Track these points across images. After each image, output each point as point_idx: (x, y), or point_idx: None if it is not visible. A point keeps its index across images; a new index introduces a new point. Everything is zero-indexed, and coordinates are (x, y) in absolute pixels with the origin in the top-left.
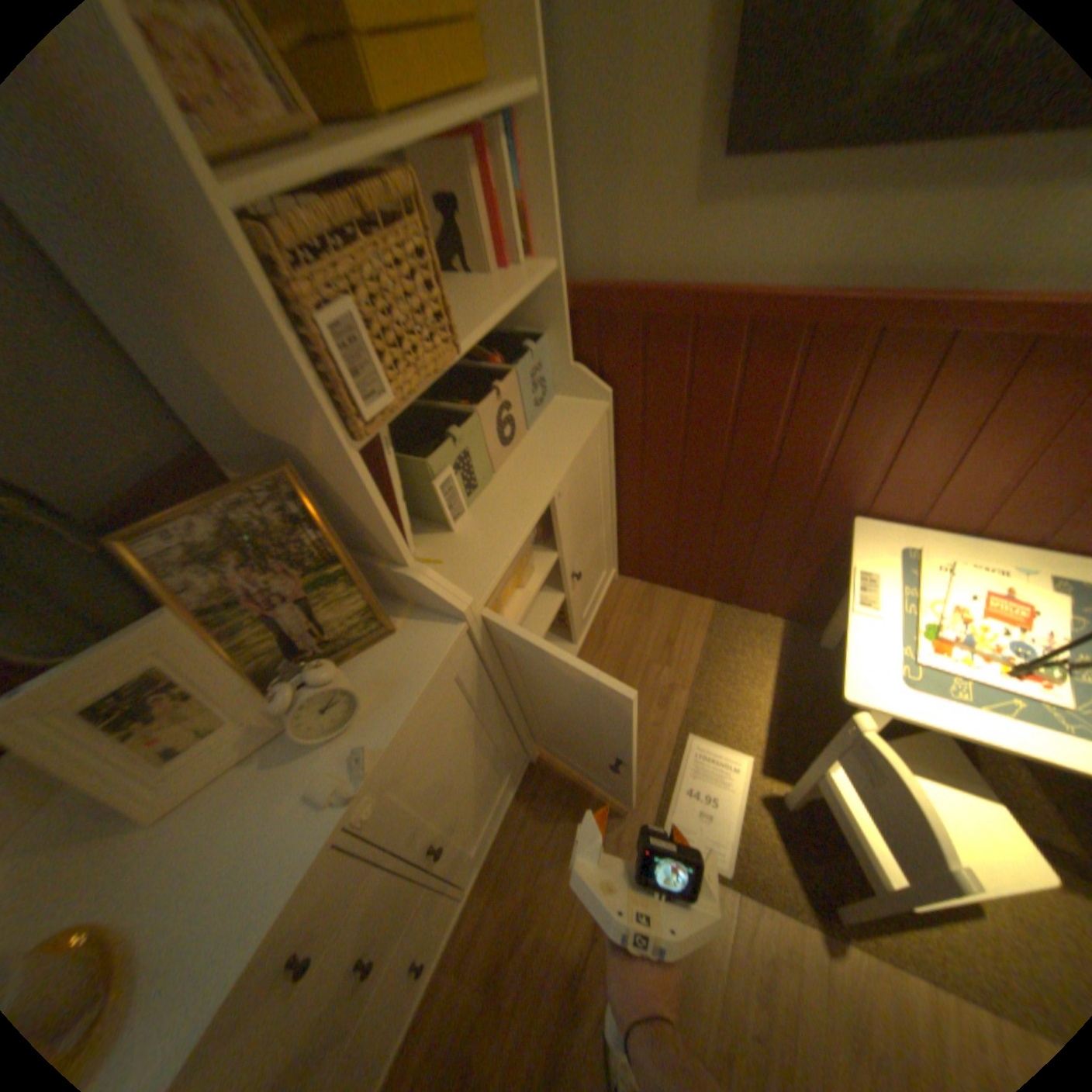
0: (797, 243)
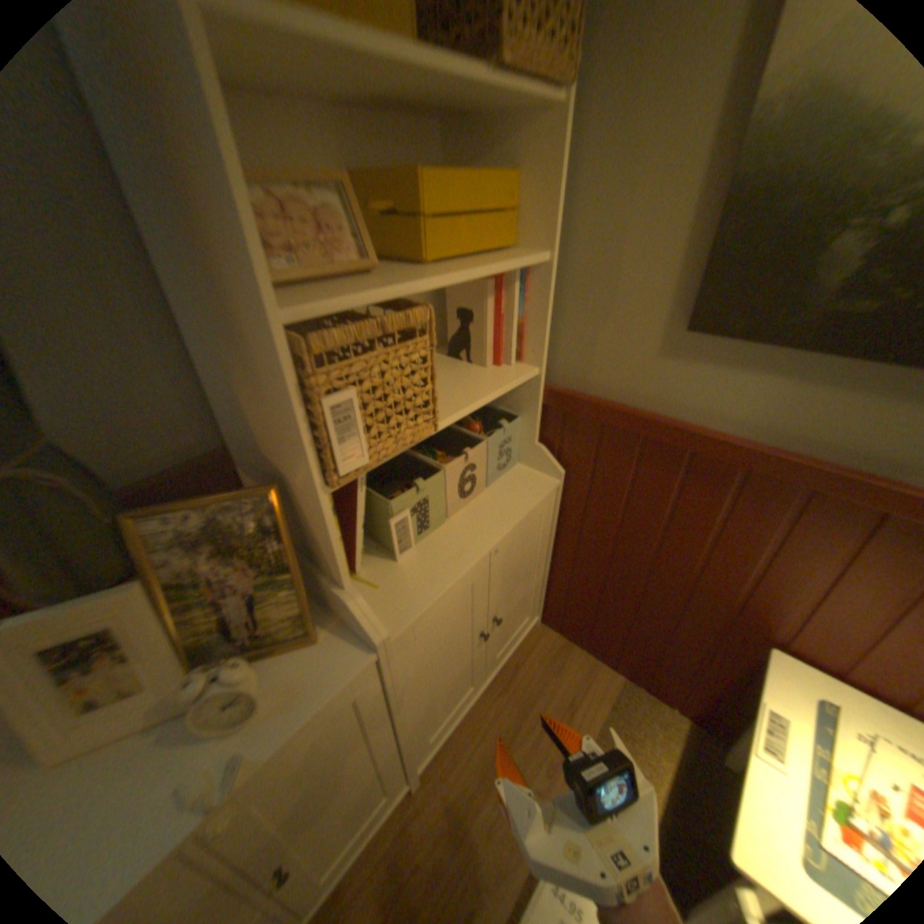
0: (741, 404)
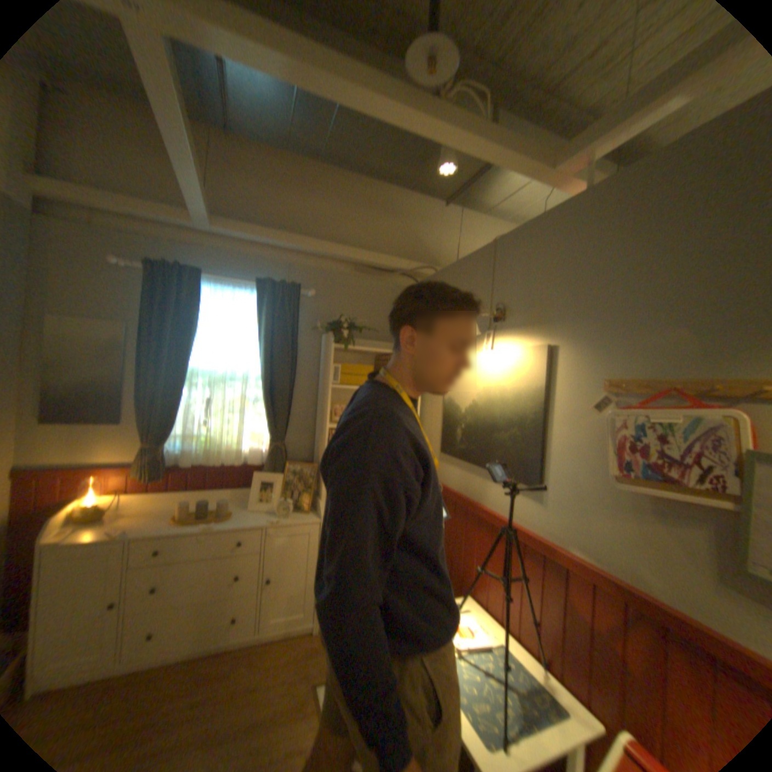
0: (453, 478)
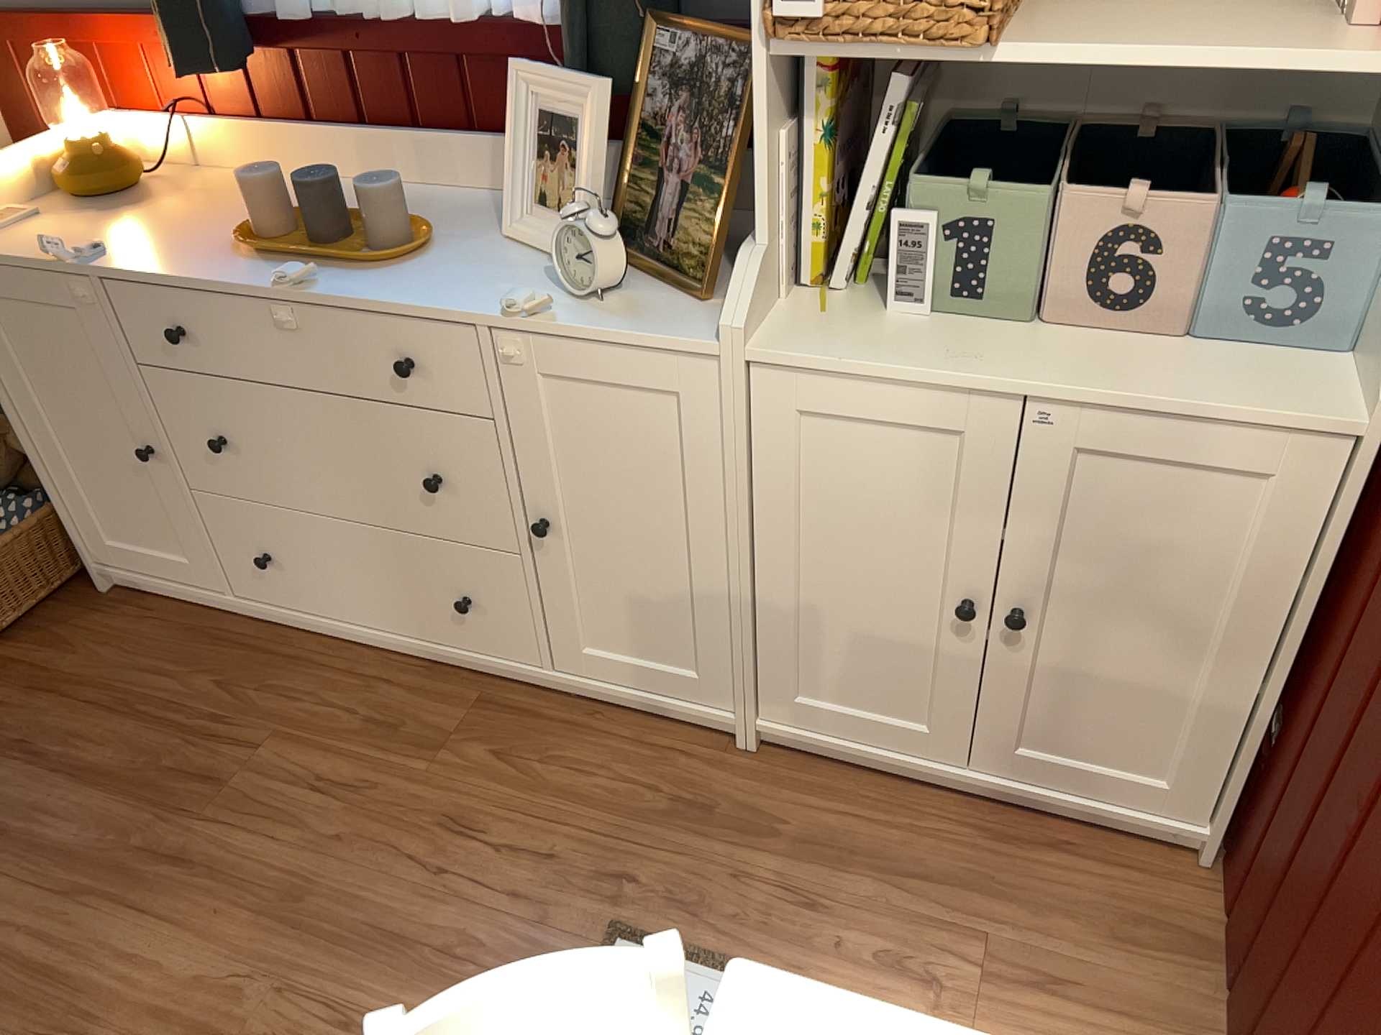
0: None
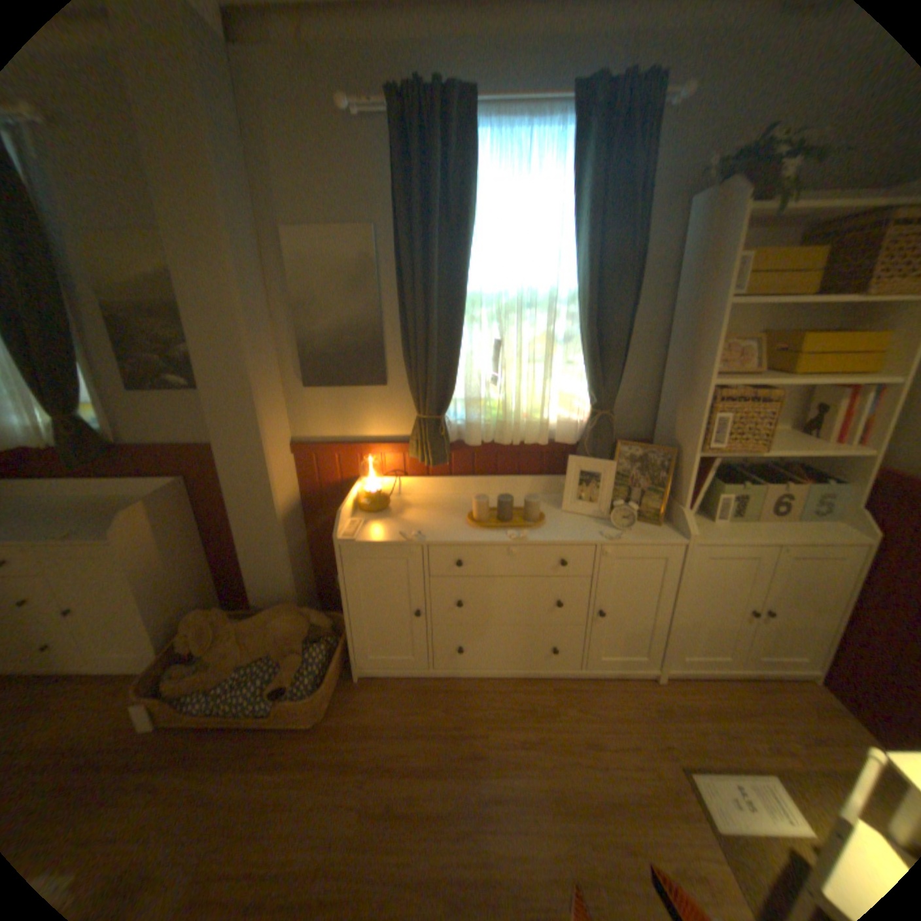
0: None
